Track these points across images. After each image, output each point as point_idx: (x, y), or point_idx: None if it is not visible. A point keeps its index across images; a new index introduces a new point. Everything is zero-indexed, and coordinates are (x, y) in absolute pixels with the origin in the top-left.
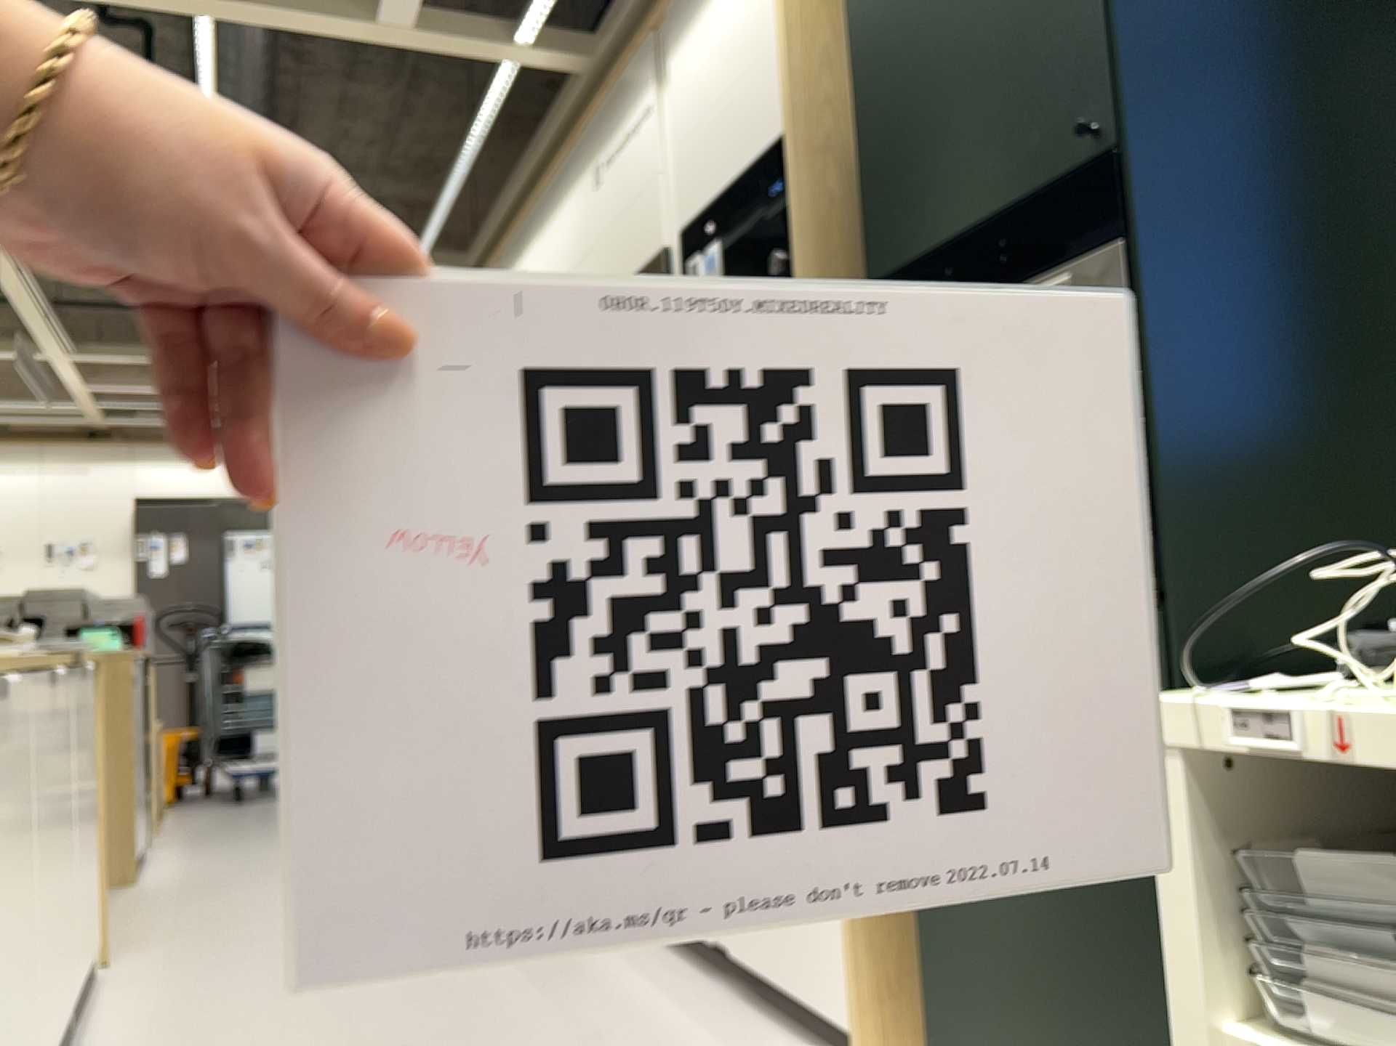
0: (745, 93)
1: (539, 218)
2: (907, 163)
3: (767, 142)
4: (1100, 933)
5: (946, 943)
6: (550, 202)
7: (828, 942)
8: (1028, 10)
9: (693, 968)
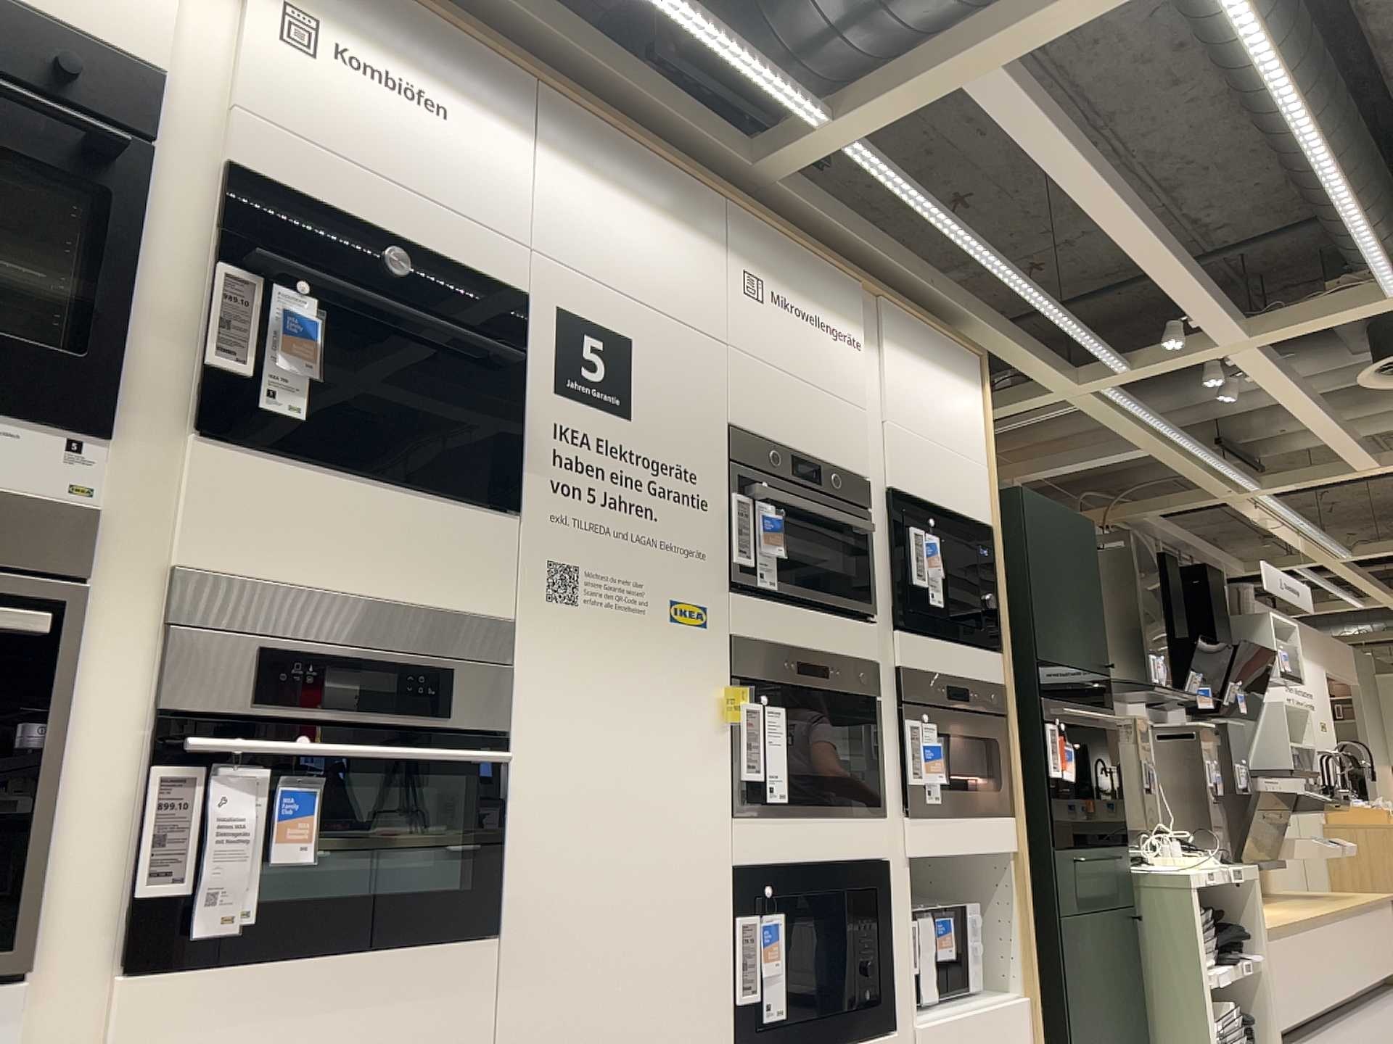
0: (958, 463)
1: (544, 116)
2: (1047, 611)
3: (975, 514)
4: (1115, 983)
5: (1076, 1032)
6: (599, 150)
7: None
8: (1083, 597)
9: None
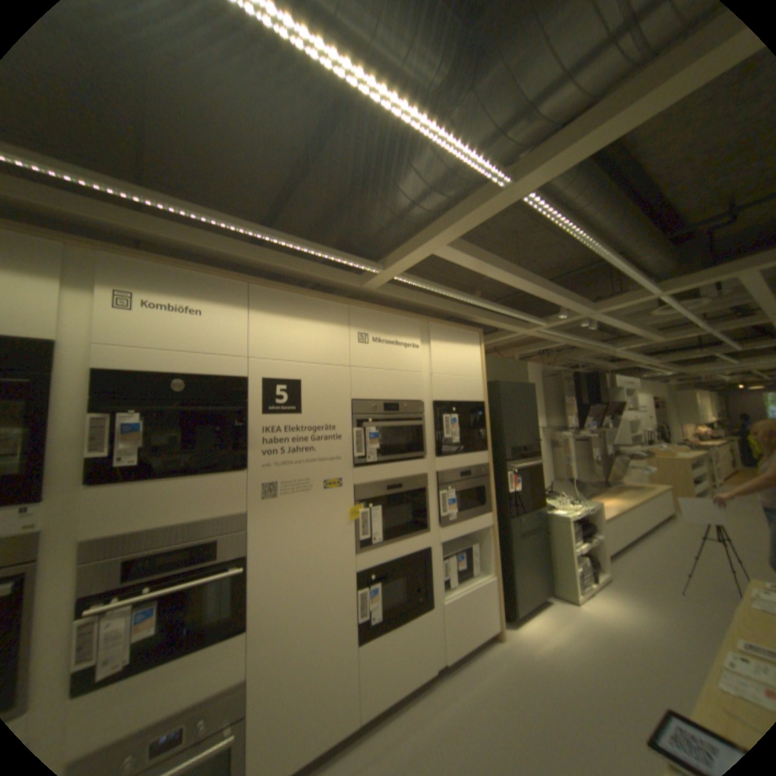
0: (467, 381)
1: (251, 298)
2: (511, 427)
3: (475, 399)
4: (538, 560)
5: (519, 584)
6: (281, 304)
7: (490, 615)
8: (529, 417)
9: (418, 703)
